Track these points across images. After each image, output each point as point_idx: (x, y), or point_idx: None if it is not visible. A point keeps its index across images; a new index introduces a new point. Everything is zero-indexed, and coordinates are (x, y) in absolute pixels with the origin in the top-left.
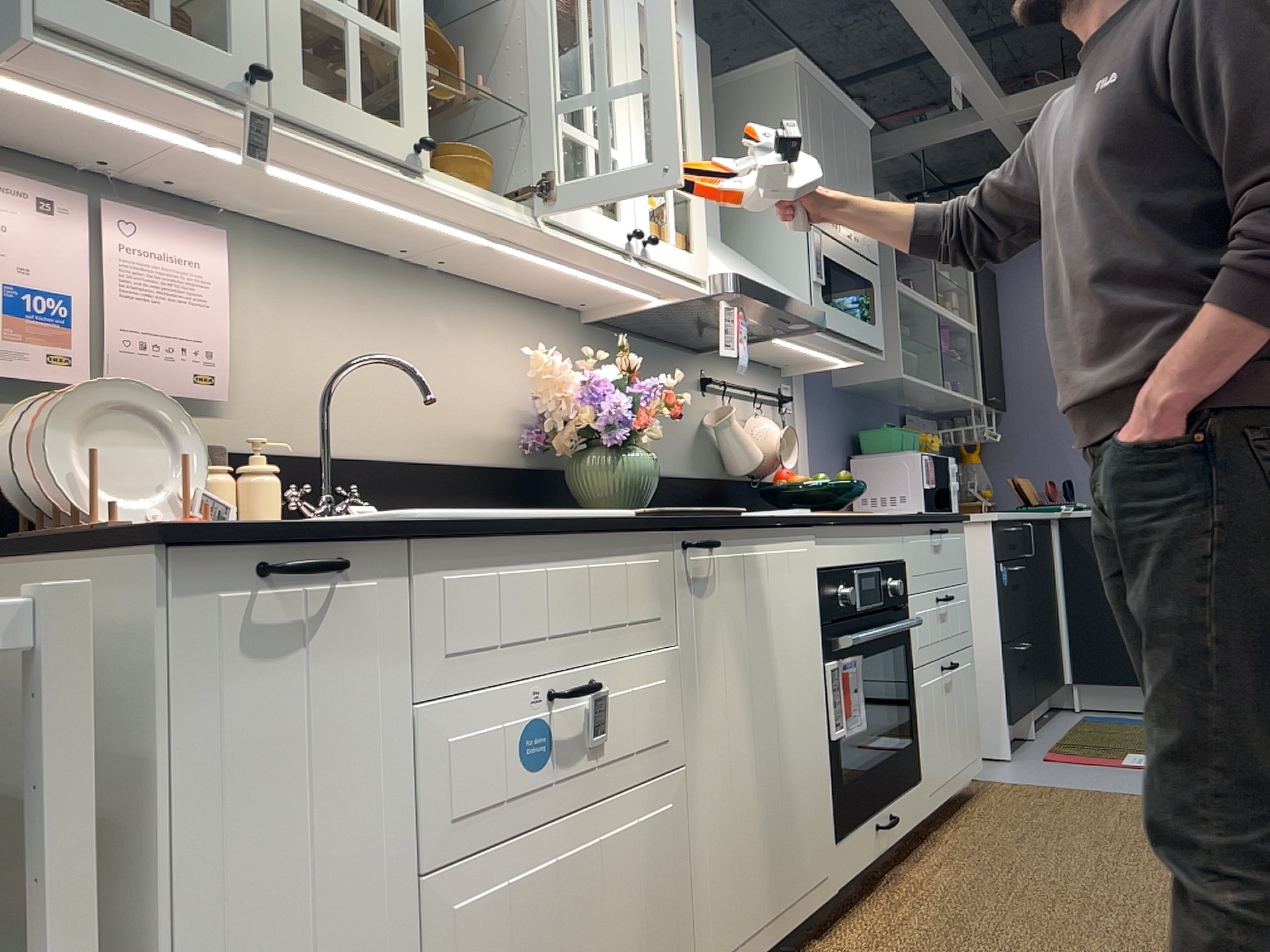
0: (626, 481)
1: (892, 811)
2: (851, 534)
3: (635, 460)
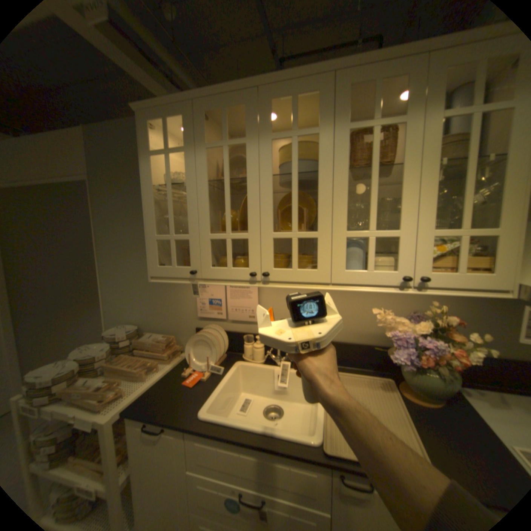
0: (422, 386)
1: None
2: None
3: (432, 378)
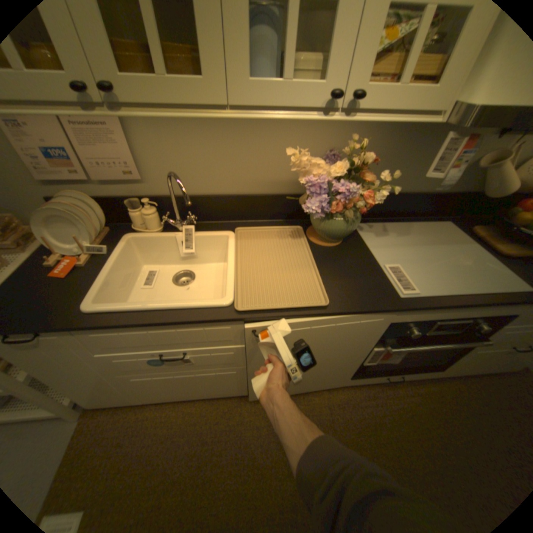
0: (326, 230)
1: (405, 376)
2: (448, 309)
3: (337, 220)
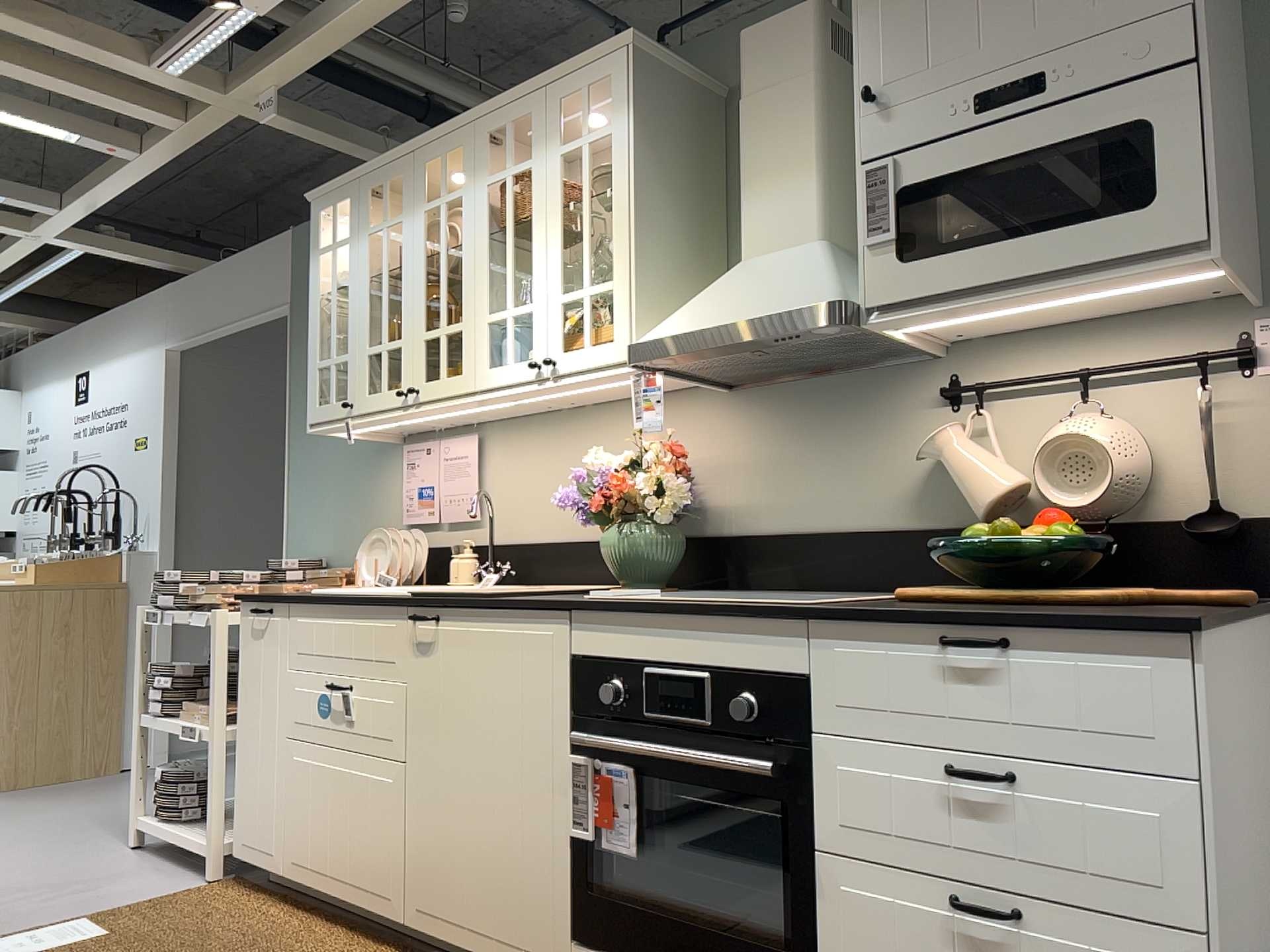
0: (609, 556)
1: None
2: (643, 624)
3: (618, 536)
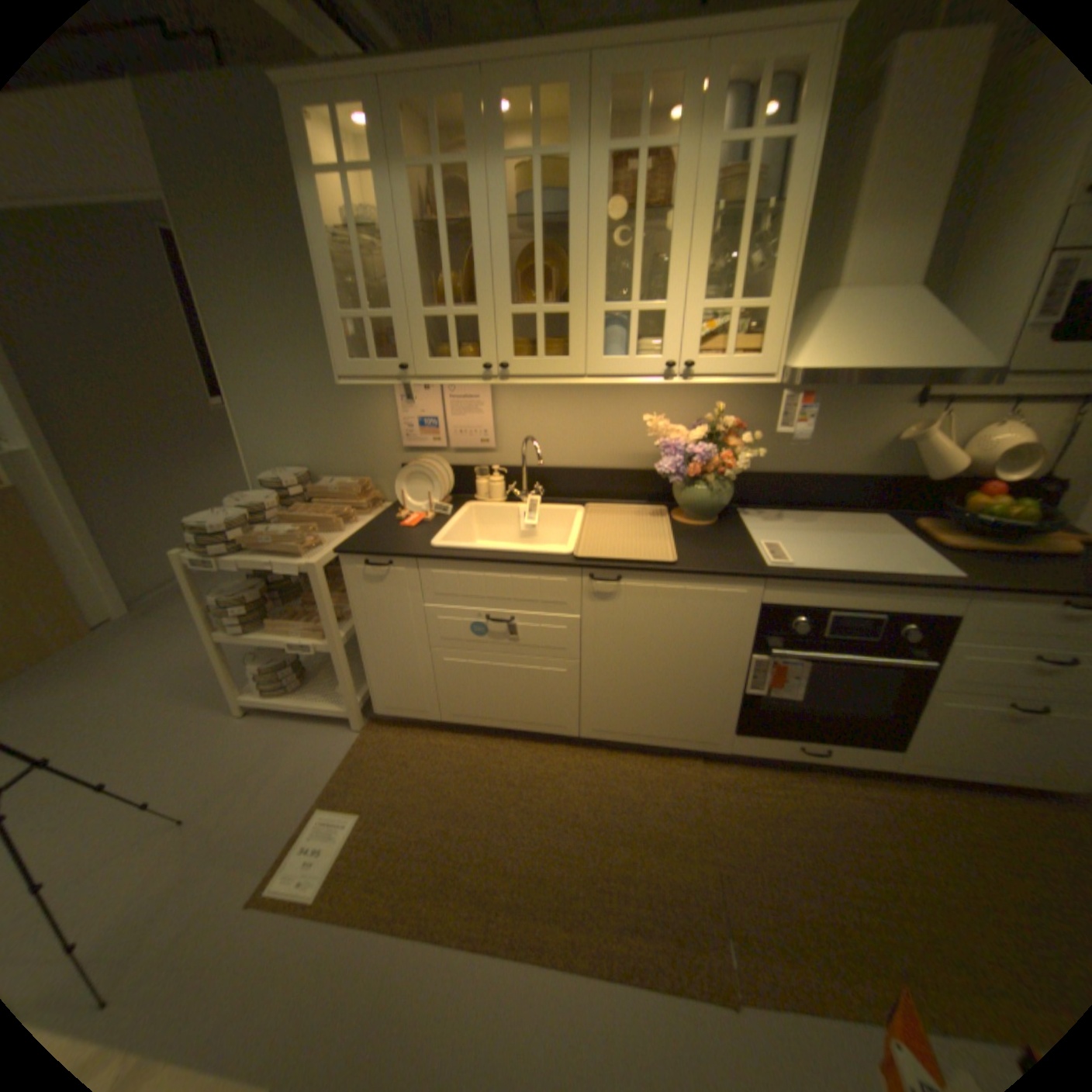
0: (690, 501)
1: (833, 750)
2: (837, 588)
3: (702, 490)
